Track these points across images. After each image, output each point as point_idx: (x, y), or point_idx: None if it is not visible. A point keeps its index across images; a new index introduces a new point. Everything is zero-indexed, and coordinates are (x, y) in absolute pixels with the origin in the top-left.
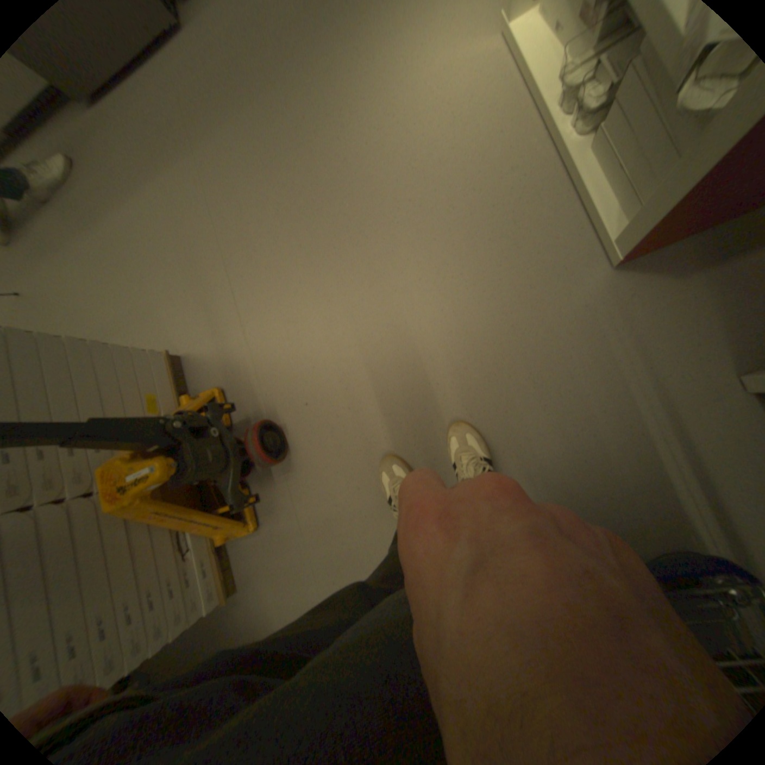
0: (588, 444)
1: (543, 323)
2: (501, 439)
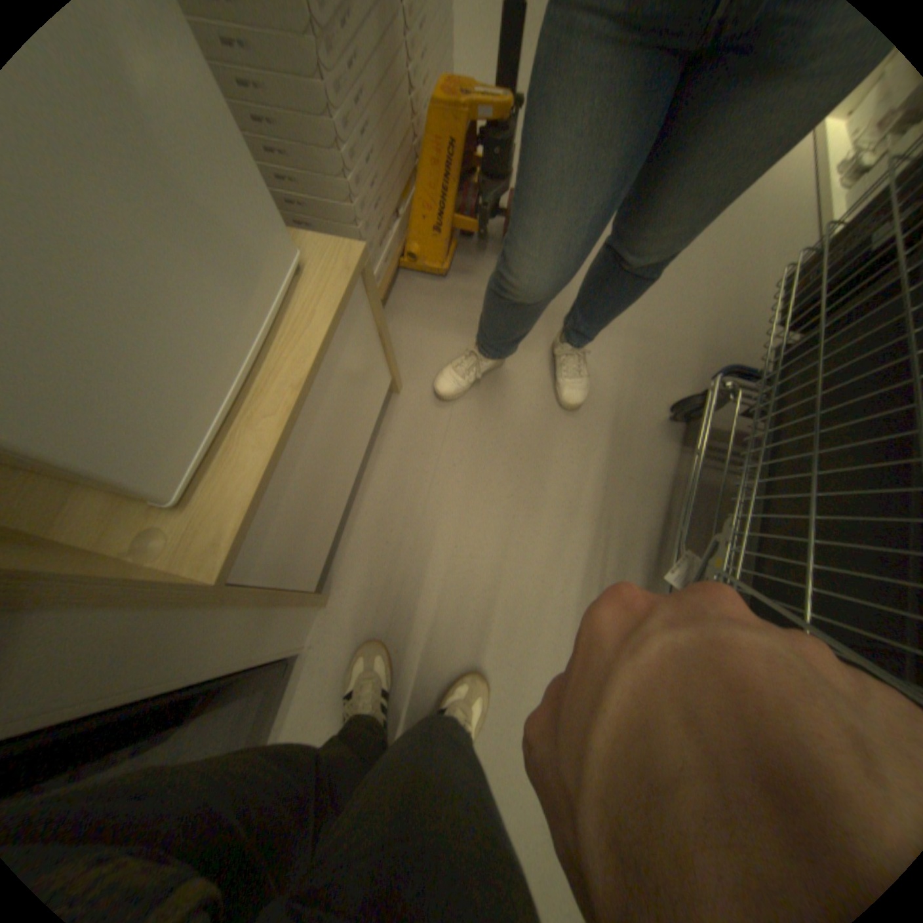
0: (760, 347)
1: (764, 269)
2: (698, 316)
